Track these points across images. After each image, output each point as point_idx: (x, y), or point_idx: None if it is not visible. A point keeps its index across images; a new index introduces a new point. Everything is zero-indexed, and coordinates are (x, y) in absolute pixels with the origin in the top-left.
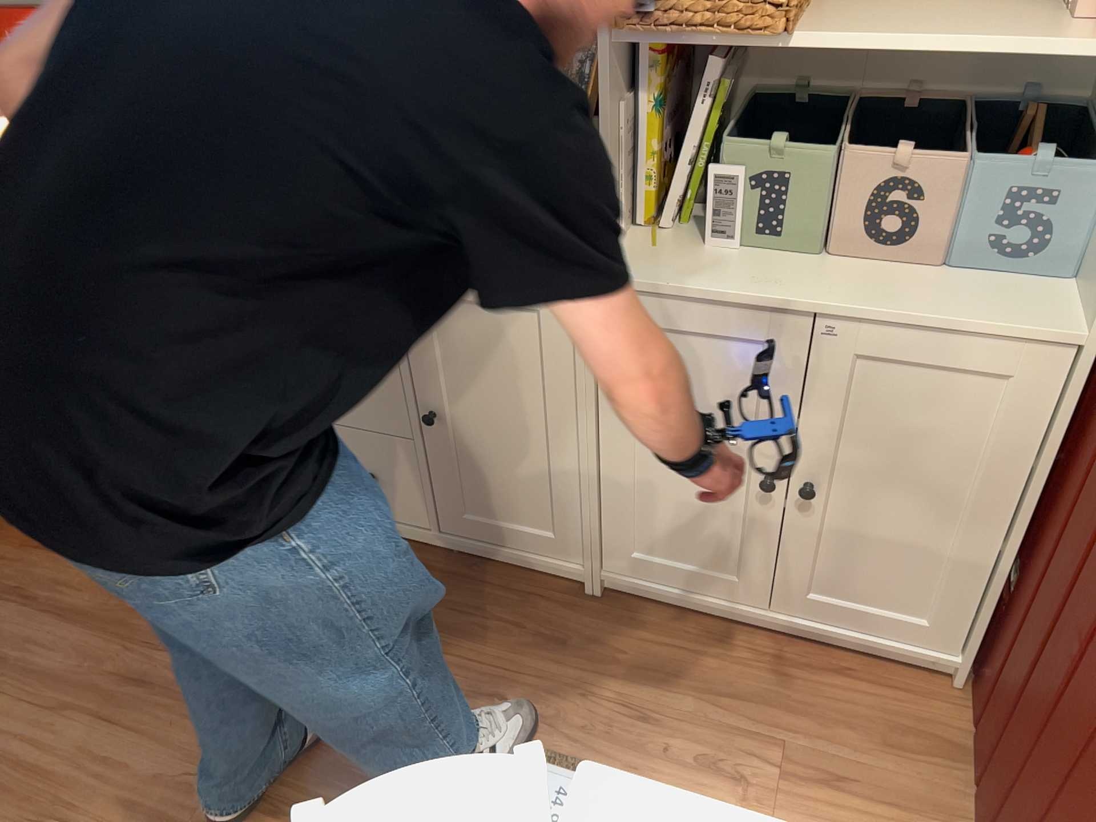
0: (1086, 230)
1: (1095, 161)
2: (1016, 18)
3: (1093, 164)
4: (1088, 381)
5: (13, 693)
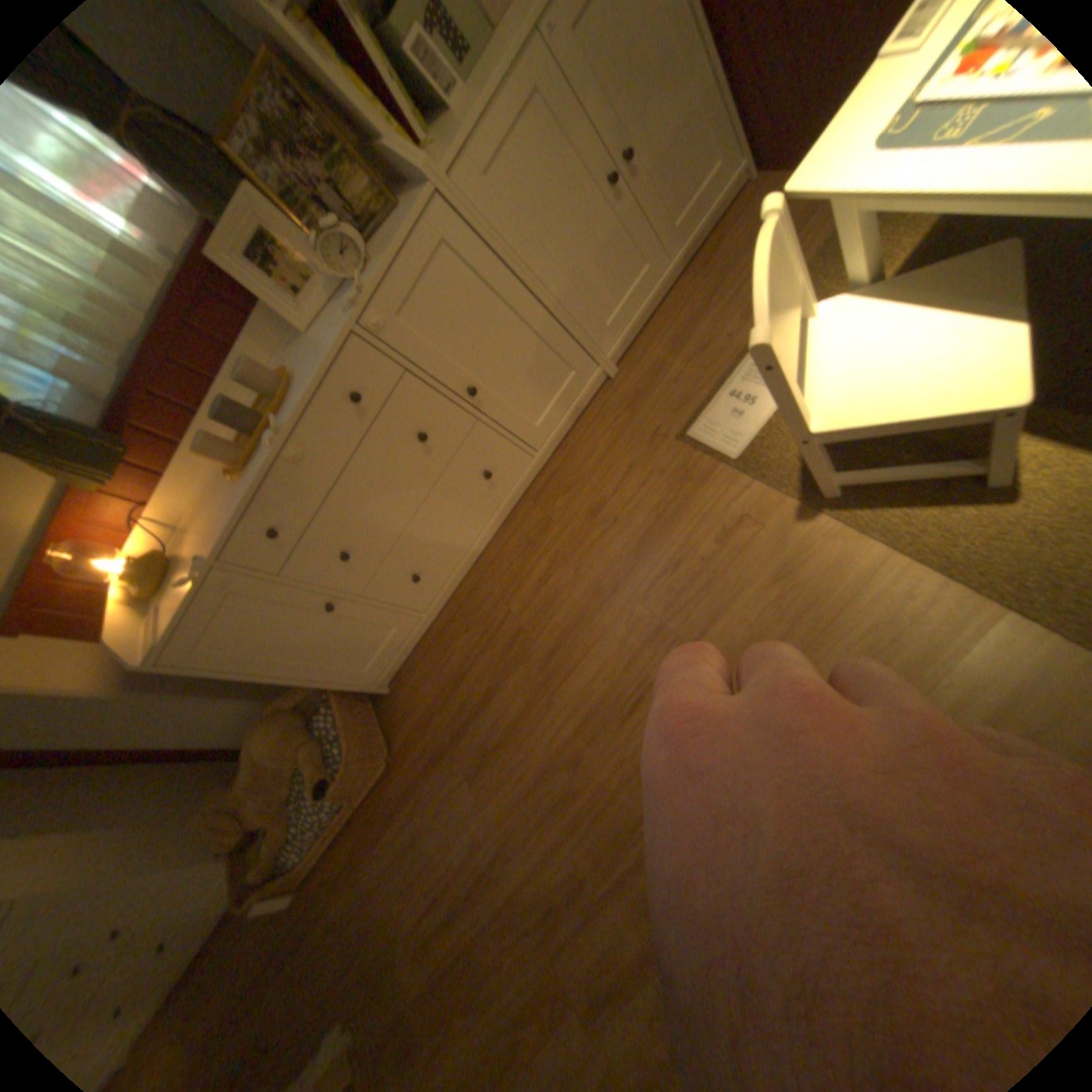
0: None
1: None
2: None
3: None
4: None
5: (520, 741)
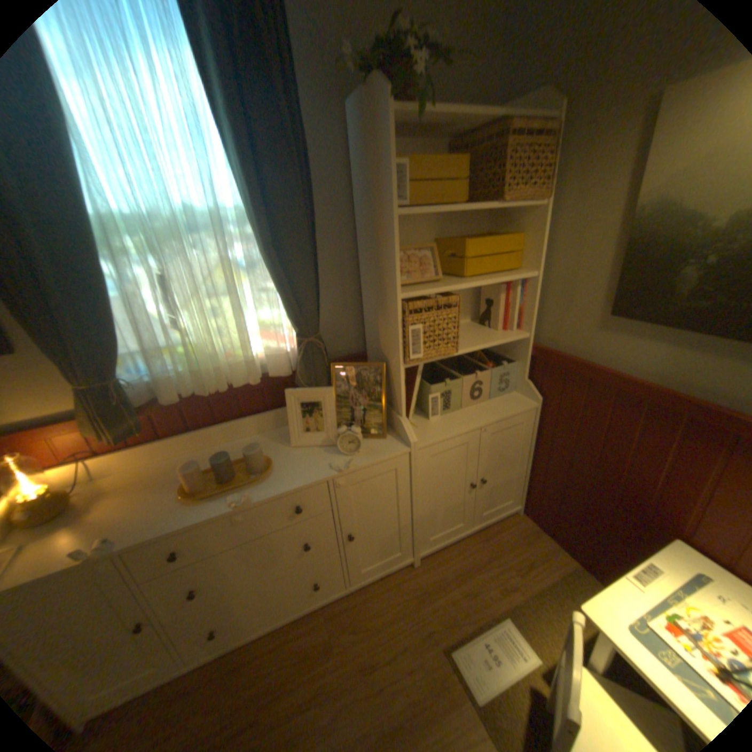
0: (519, 376)
1: (511, 359)
2: (480, 329)
3: (513, 360)
4: (543, 413)
5: None
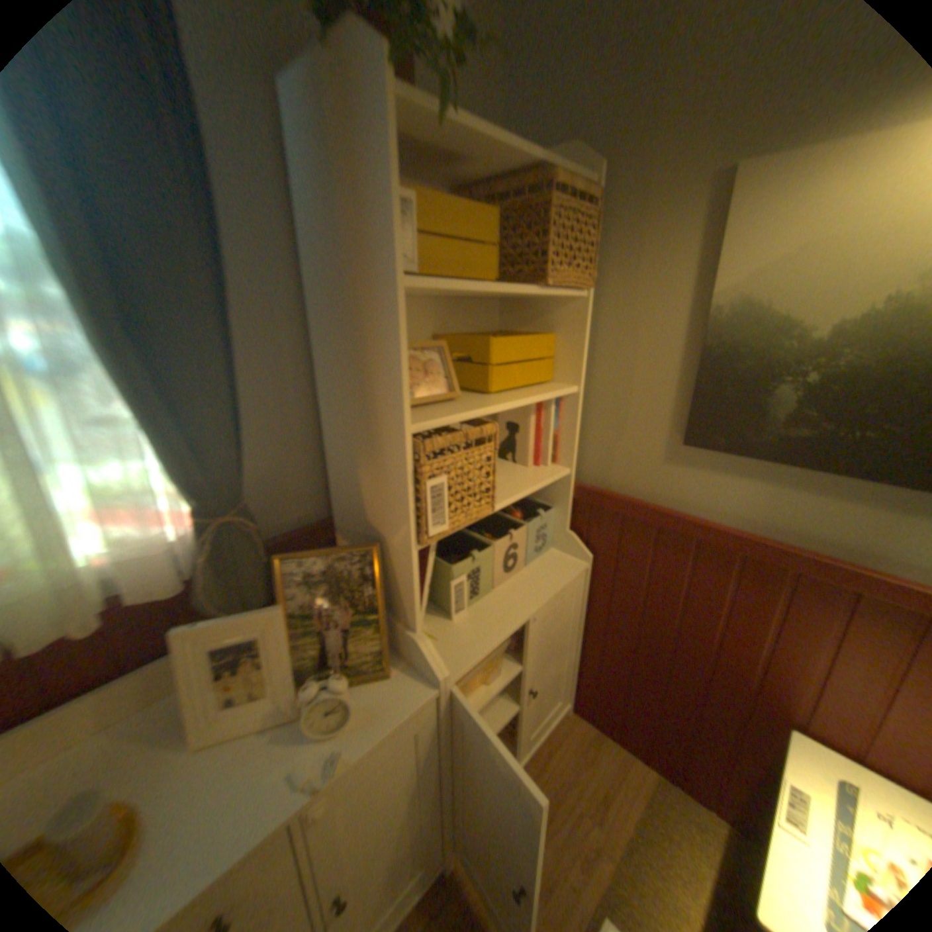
0: (556, 526)
1: (545, 503)
2: (503, 465)
3: (547, 505)
4: (593, 575)
5: None
